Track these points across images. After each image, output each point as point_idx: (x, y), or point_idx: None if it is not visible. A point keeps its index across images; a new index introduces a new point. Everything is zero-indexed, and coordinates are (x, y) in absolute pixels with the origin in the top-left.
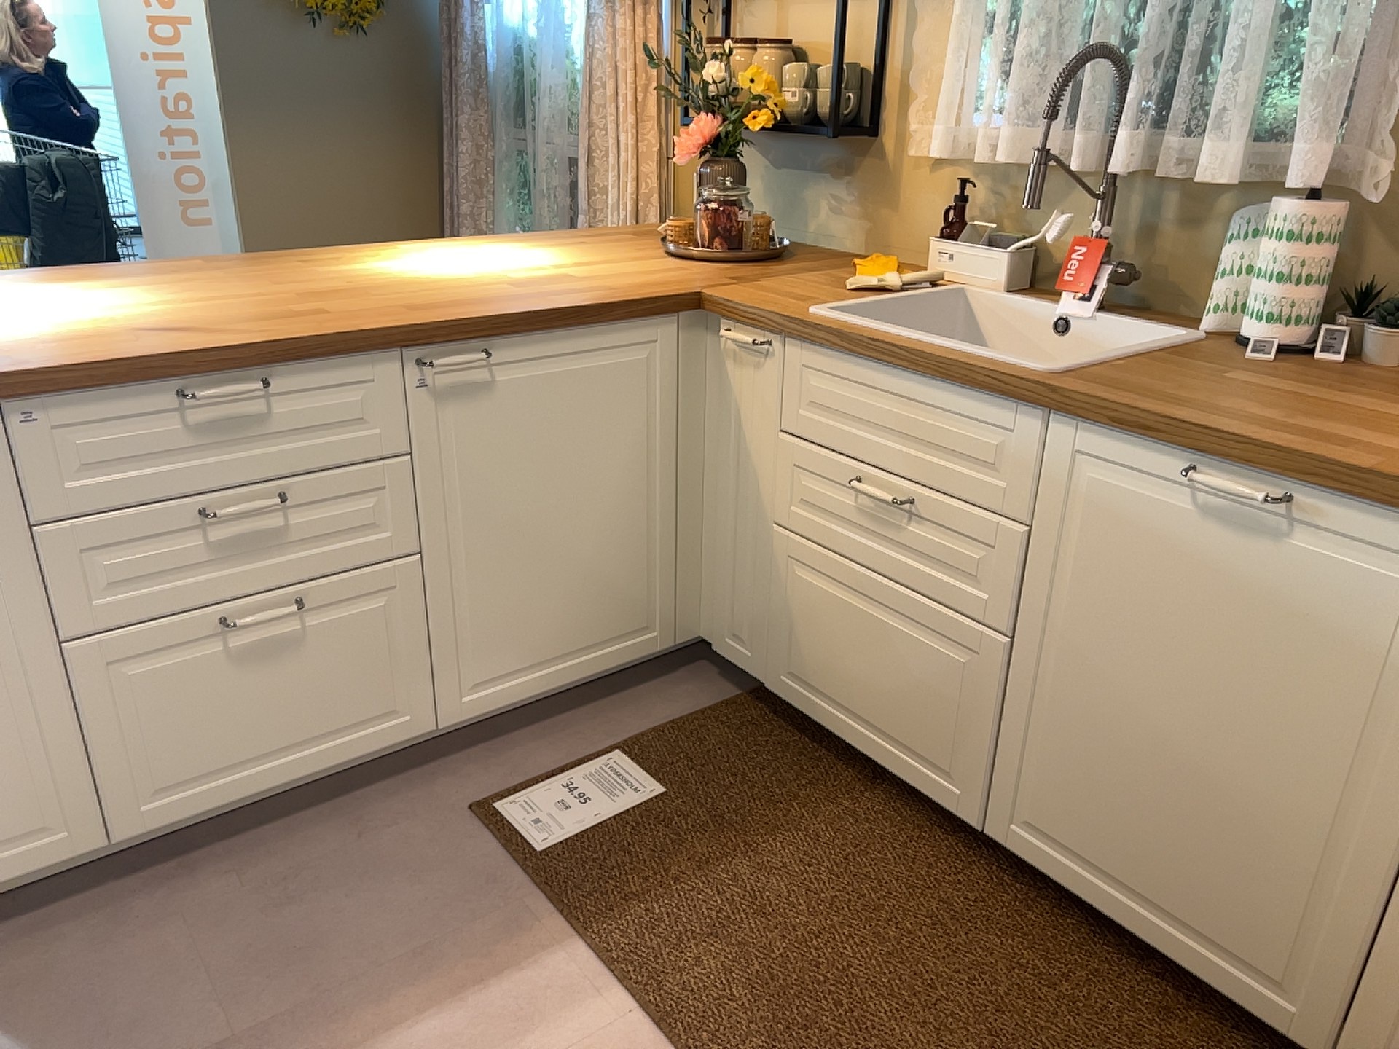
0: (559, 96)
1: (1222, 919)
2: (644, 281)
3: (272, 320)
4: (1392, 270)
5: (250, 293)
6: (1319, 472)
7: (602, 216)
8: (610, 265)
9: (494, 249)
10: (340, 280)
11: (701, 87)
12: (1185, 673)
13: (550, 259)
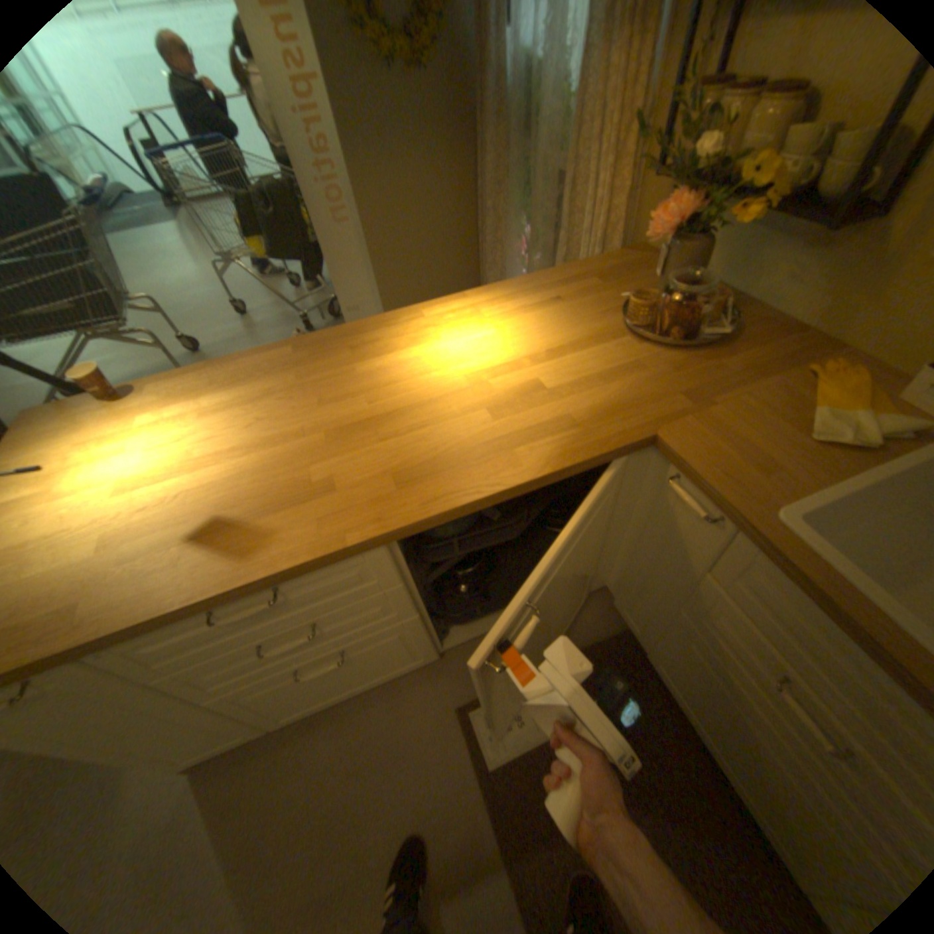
0: (553, 118)
1: None
2: (605, 403)
3: (284, 506)
4: None
5: (293, 425)
6: None
7: (576, 230)
8: (576, 353)
9: (488, 315)
10: (363, 393)
11: (691, 155)
12: None
13: (527, 339)
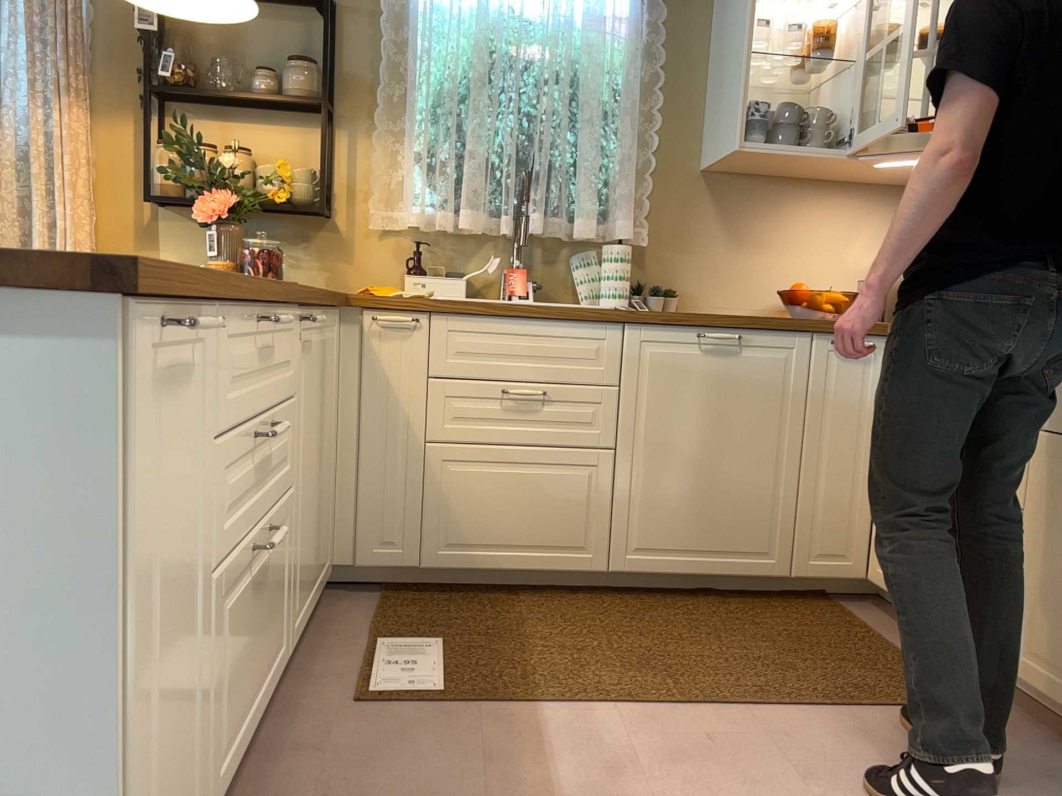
0: None
1: (741, 538)
2: None
3: None
4: (644, 274)
5: None
6: (752, 321)
7: None
8: None
9: None
10: None
11: (218, 169)
12: (709, 428)
13: None
